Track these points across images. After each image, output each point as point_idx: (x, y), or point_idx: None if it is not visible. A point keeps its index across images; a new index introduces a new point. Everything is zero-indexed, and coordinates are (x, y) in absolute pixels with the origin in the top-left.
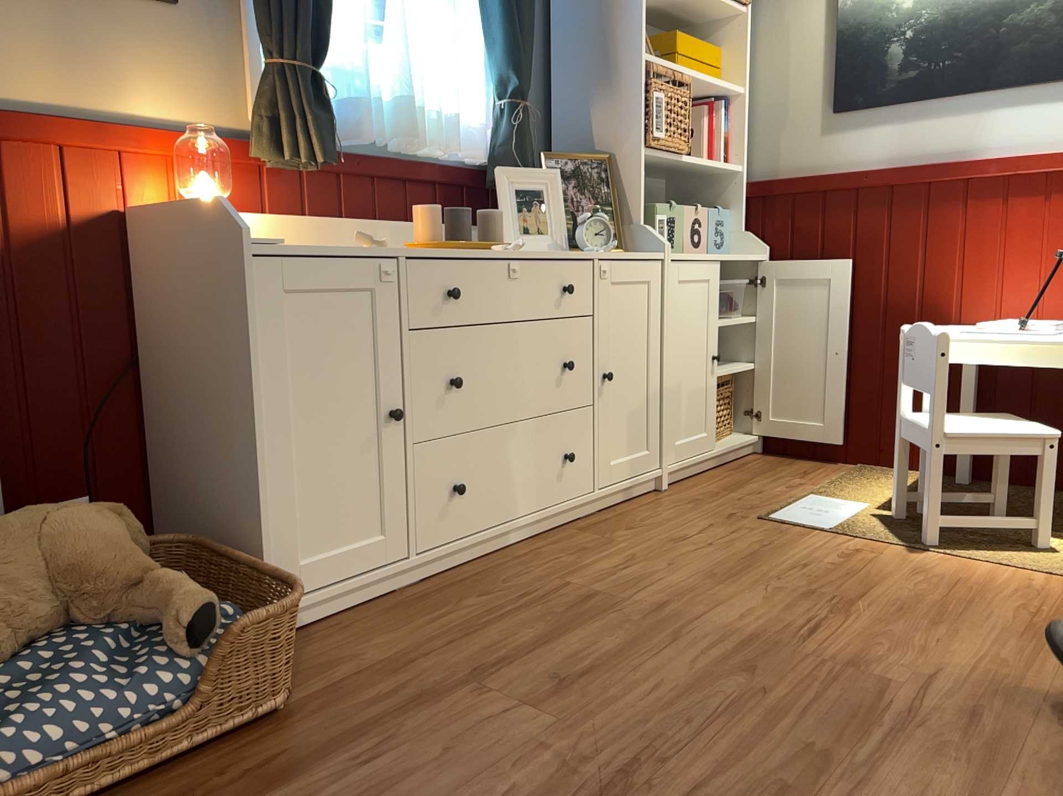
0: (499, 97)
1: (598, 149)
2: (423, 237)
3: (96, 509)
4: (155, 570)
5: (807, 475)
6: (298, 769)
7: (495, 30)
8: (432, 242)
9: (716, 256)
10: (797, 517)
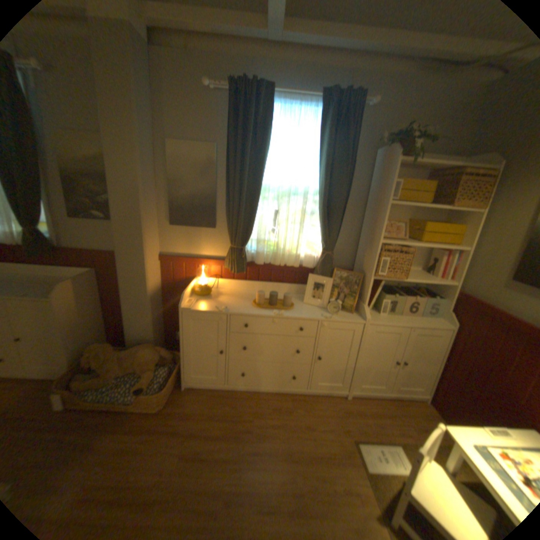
0: (321, 248)
1: (363, 270)
2: (256, 301)
3: (152, 351)
4: (151, 370)
5: (424, 435)
6: (136, 434)
7: (320, 227)
8: (256, 305)
9: (411, 325)
10: (369, 456)
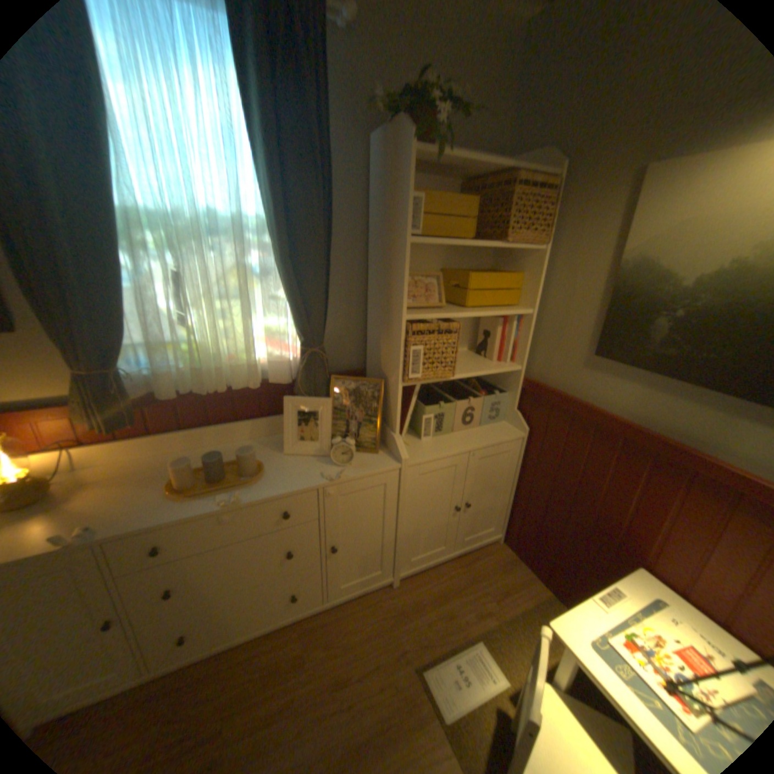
0: (299, 340)
1: (382, 369)
2: (175, 483)
3: None
4: None
5: (505, 601)
6: None
7: (288, 300)
8: (174, 492)
9: (469, 446)
10: (441, 687)
